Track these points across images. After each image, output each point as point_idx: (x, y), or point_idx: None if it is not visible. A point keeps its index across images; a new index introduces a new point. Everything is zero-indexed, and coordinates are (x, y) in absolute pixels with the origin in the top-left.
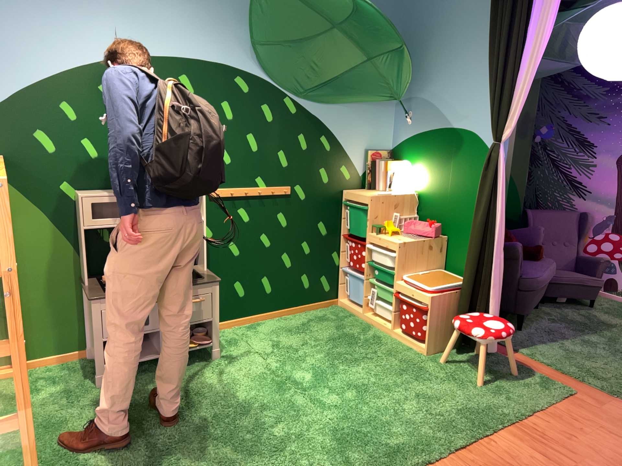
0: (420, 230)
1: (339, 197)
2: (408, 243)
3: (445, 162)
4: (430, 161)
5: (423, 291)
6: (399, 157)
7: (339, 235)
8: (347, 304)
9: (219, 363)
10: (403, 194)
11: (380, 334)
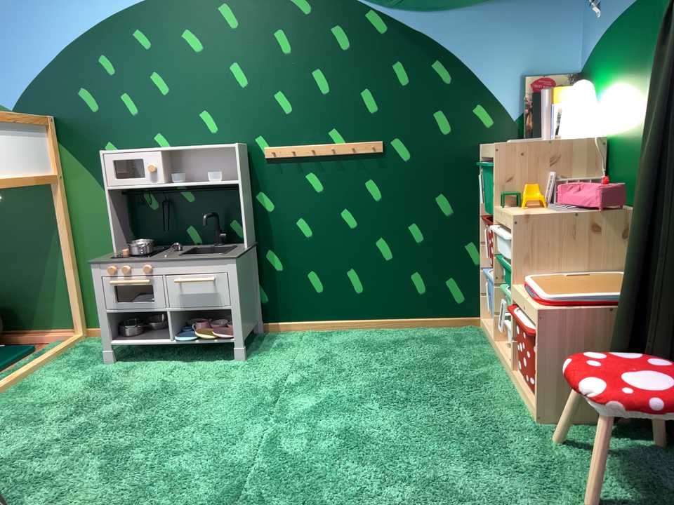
0: (586, 196)
1: (474, 154)
2: (541, 216)
3: (645, 60)
4: (625, 66)
5: (539, 303)
6: (589, 79)
7: (478, 217)
8: (486, 328)
9: (231, 369)
10: (575, 138)
11: (496, 378)
